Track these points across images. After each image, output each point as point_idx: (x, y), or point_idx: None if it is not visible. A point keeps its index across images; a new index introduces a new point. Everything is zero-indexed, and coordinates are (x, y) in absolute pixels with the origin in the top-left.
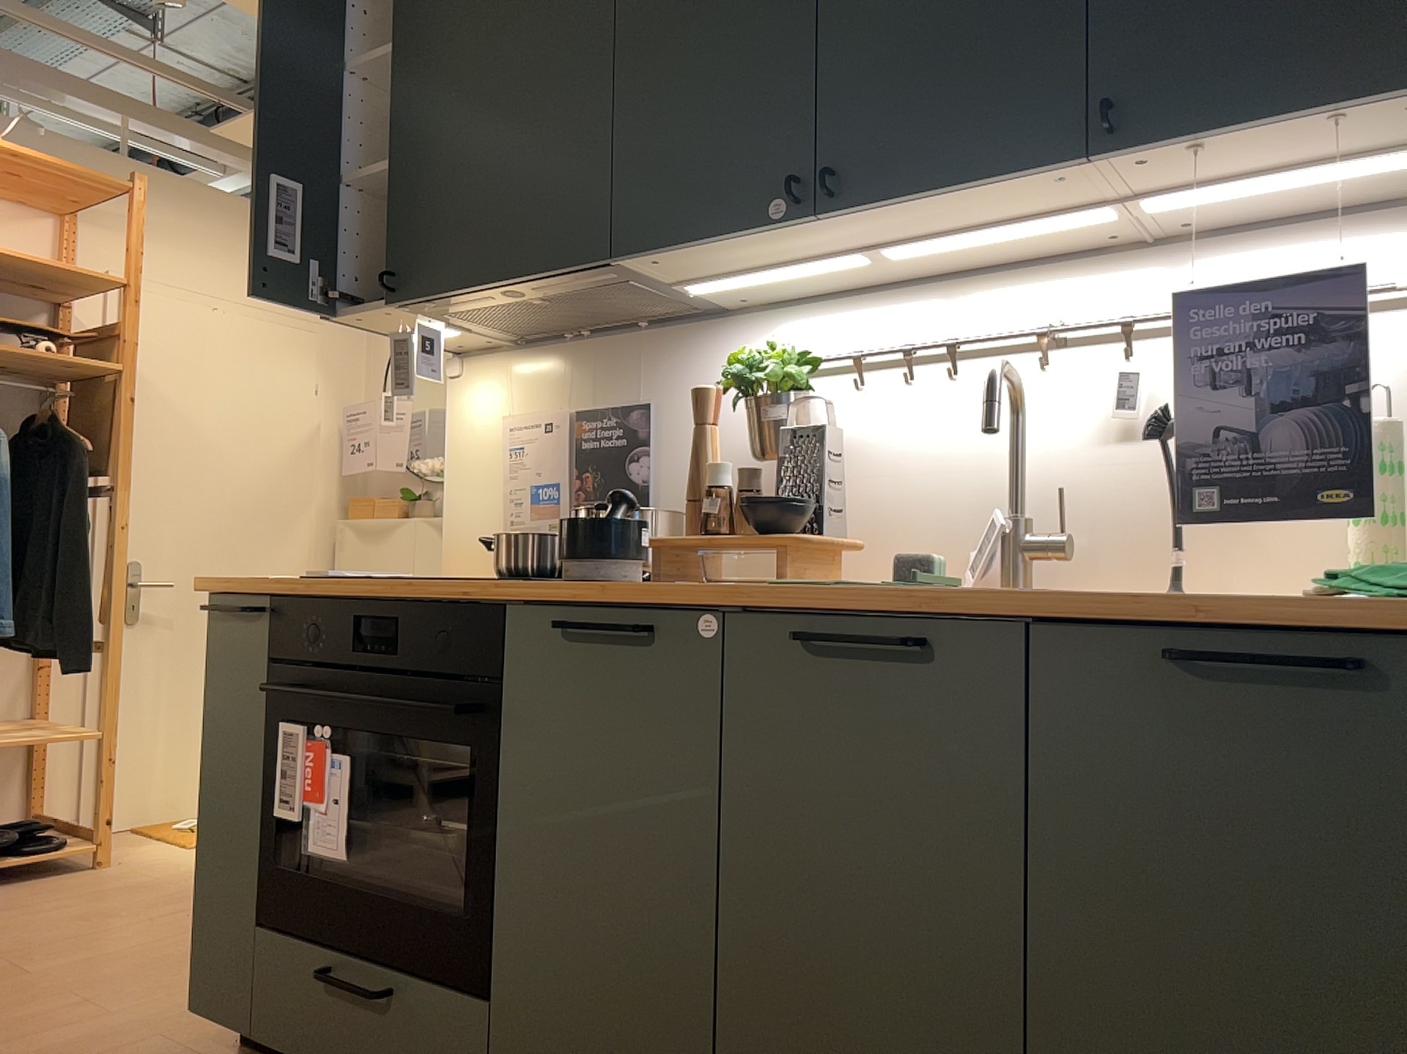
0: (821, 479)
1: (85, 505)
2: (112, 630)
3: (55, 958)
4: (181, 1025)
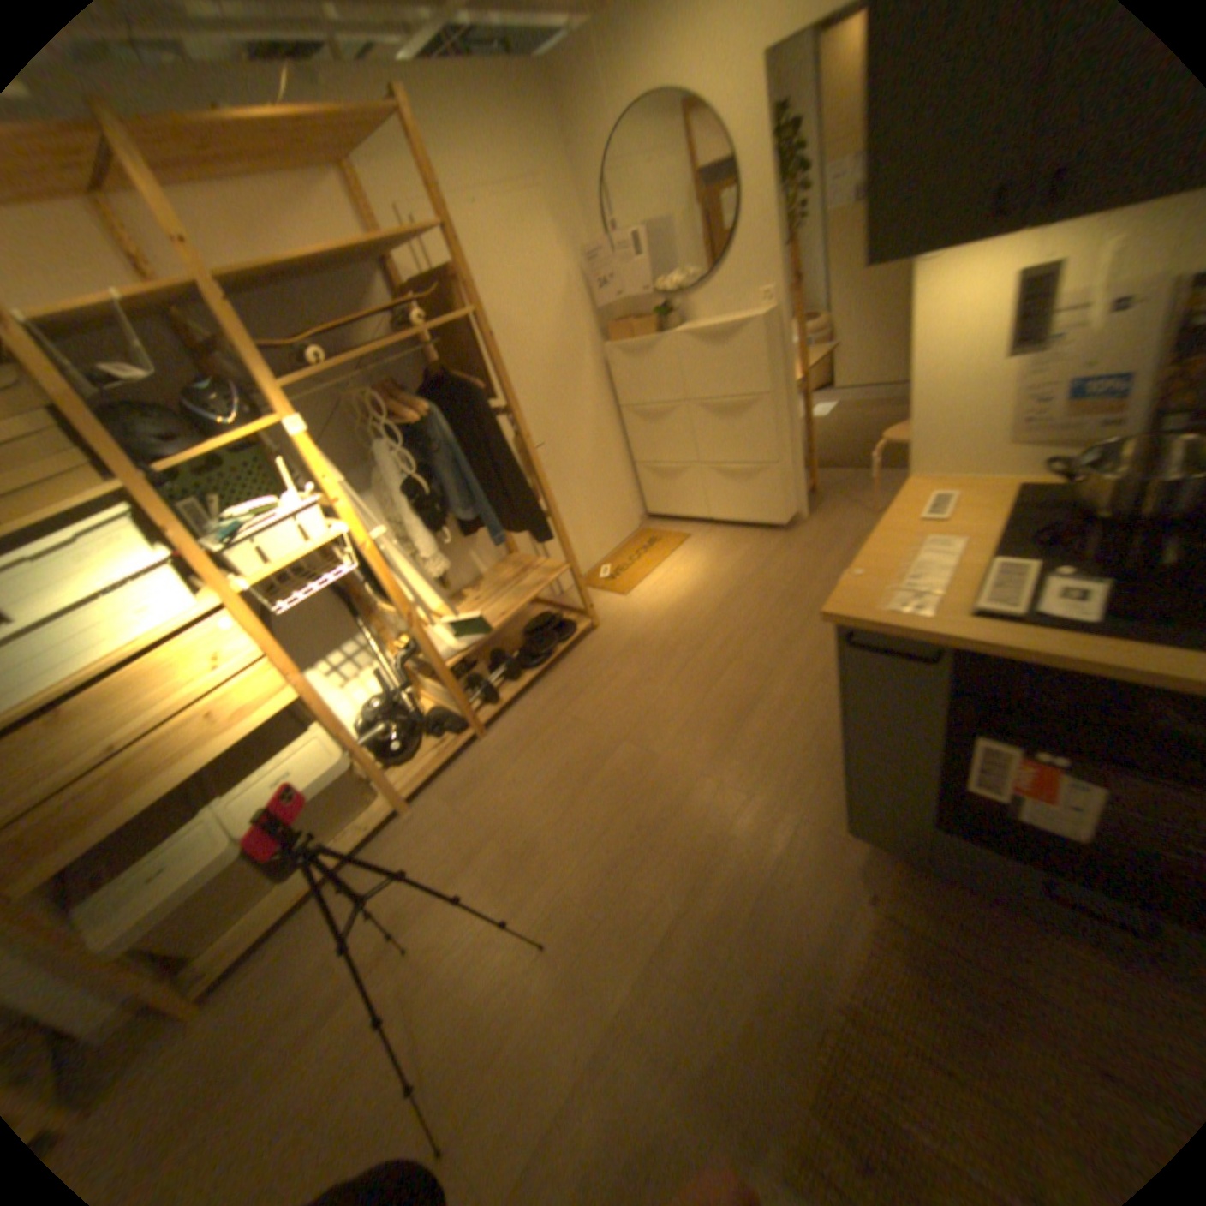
0: None
1: (499, 435)
2: (549, 508)
3: (659, 735)
4: (803, 803)
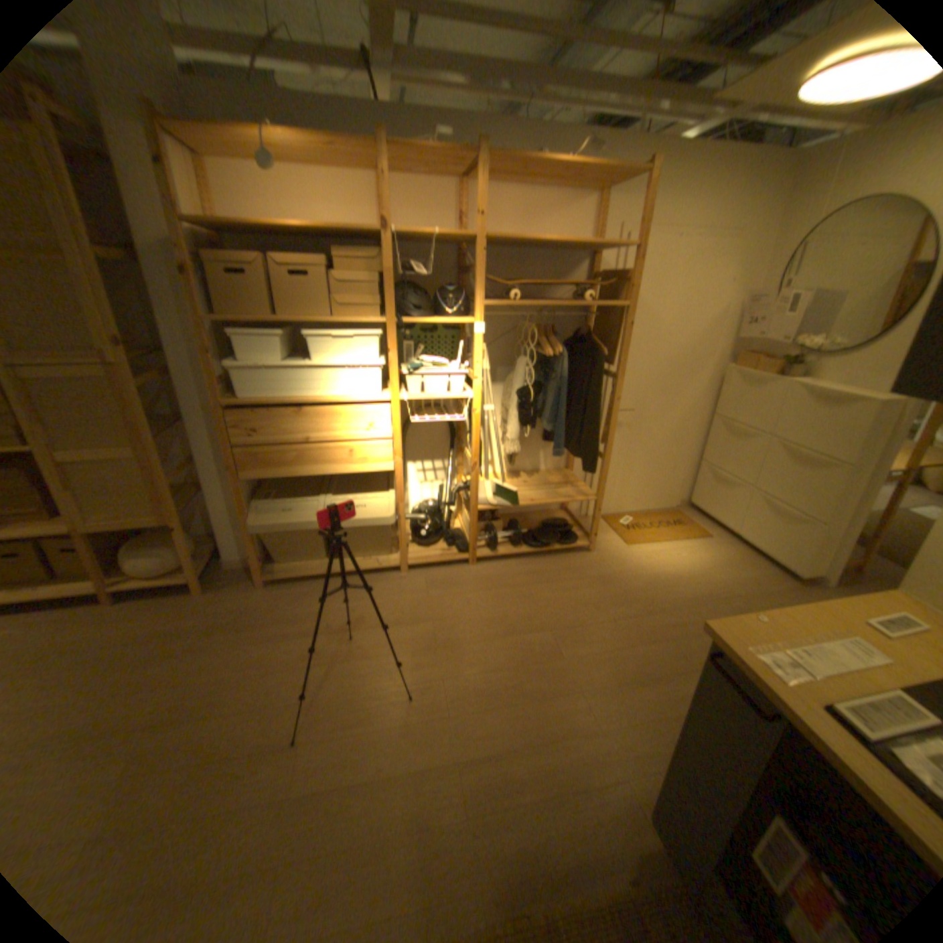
0: None
1: (600, 389)
2: (606, 453)
3: (577, 648)
4: (641, 776)
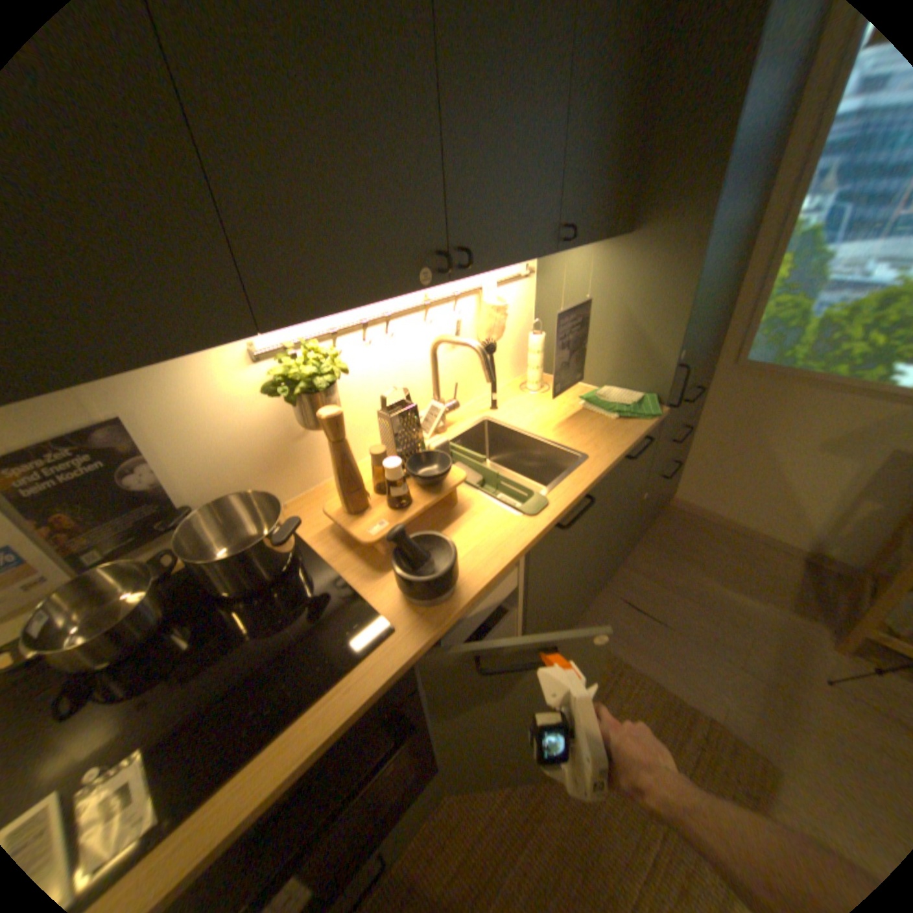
0: (412, 434)
1: None
2: None
3: None
4: None
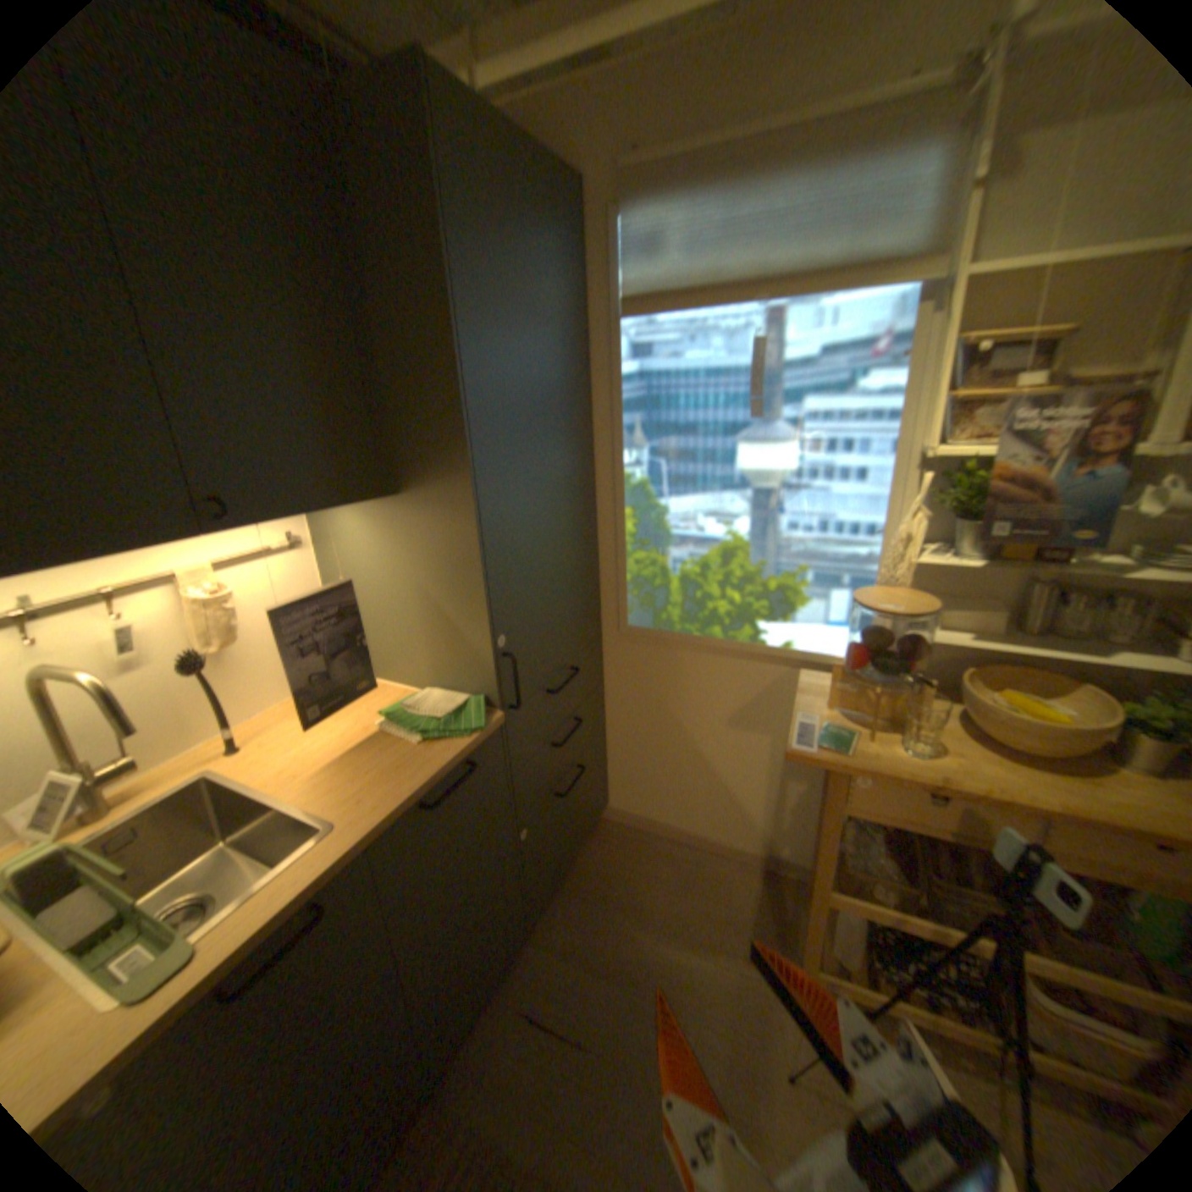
0: None
1: None
2: None
3: None
4: None
